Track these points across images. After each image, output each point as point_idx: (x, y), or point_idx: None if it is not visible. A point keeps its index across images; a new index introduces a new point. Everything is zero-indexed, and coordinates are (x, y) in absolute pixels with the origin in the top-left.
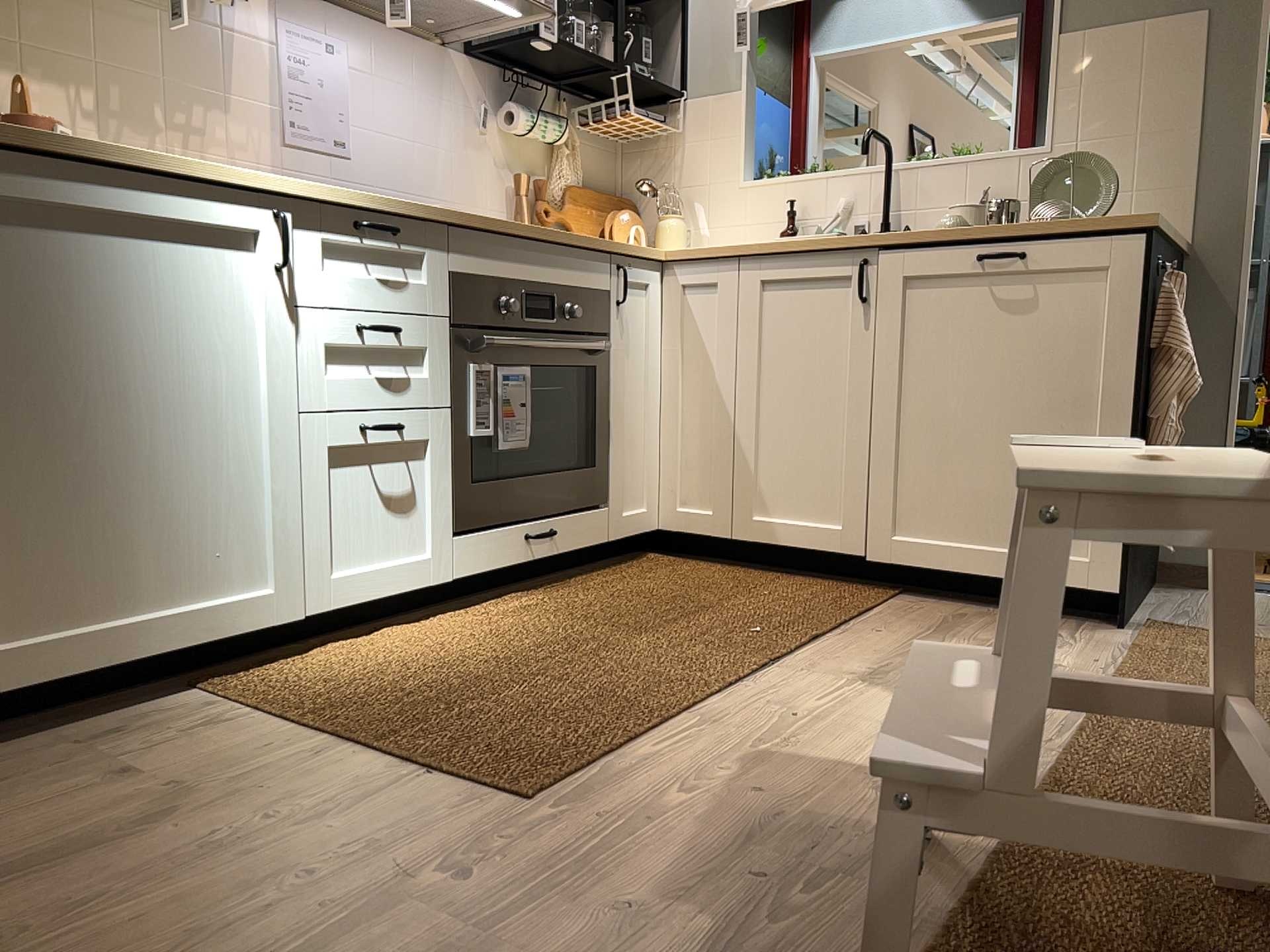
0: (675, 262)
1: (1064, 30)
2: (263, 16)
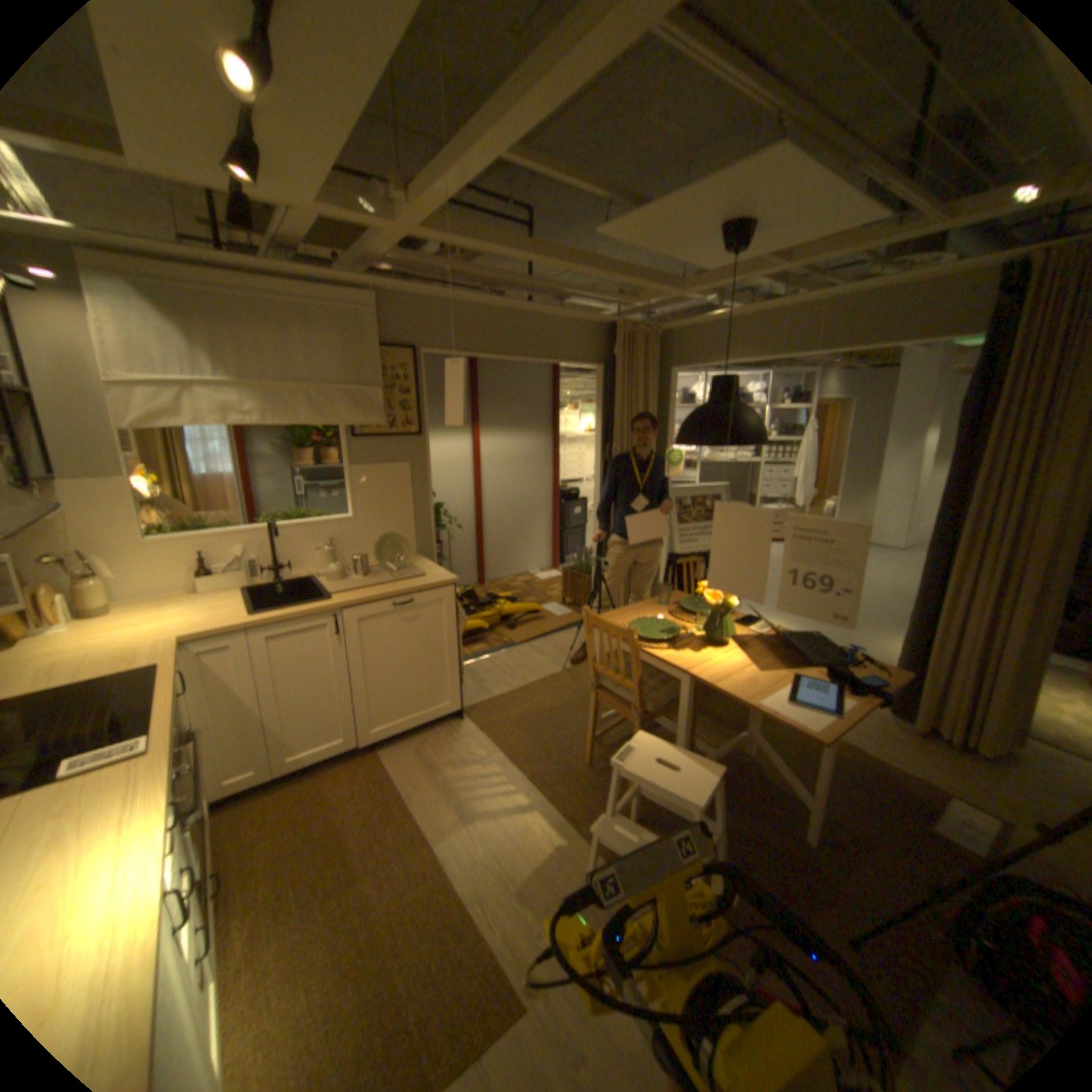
0: (183, 642)
1: (351, 462)
2: None
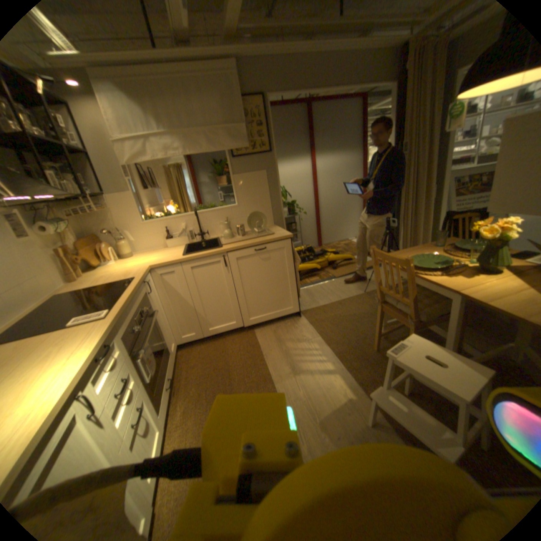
0: (154, 267)
1: (234, 171)
2: None
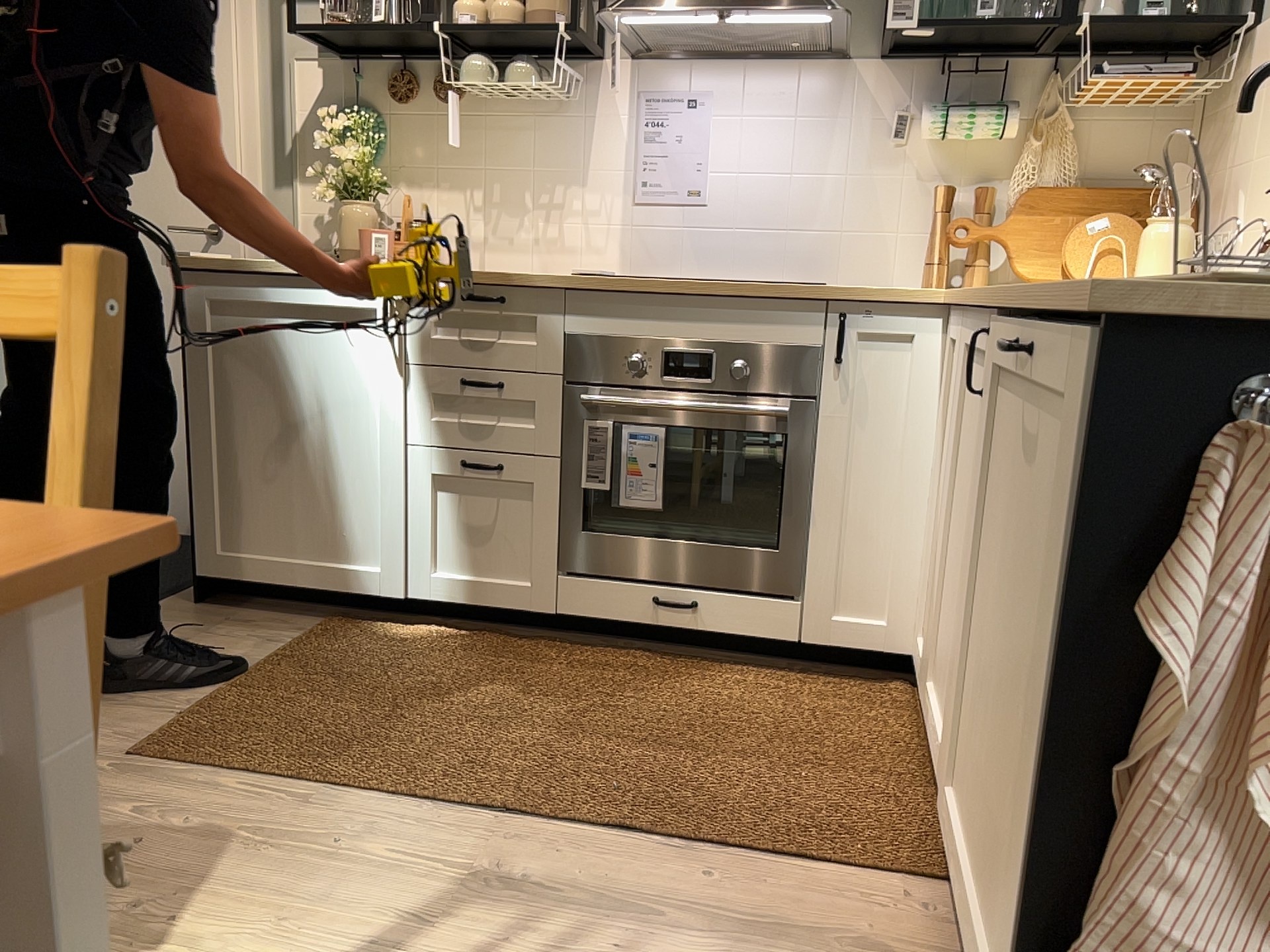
0: (953, 310)
1: None
2: (619, 92)
